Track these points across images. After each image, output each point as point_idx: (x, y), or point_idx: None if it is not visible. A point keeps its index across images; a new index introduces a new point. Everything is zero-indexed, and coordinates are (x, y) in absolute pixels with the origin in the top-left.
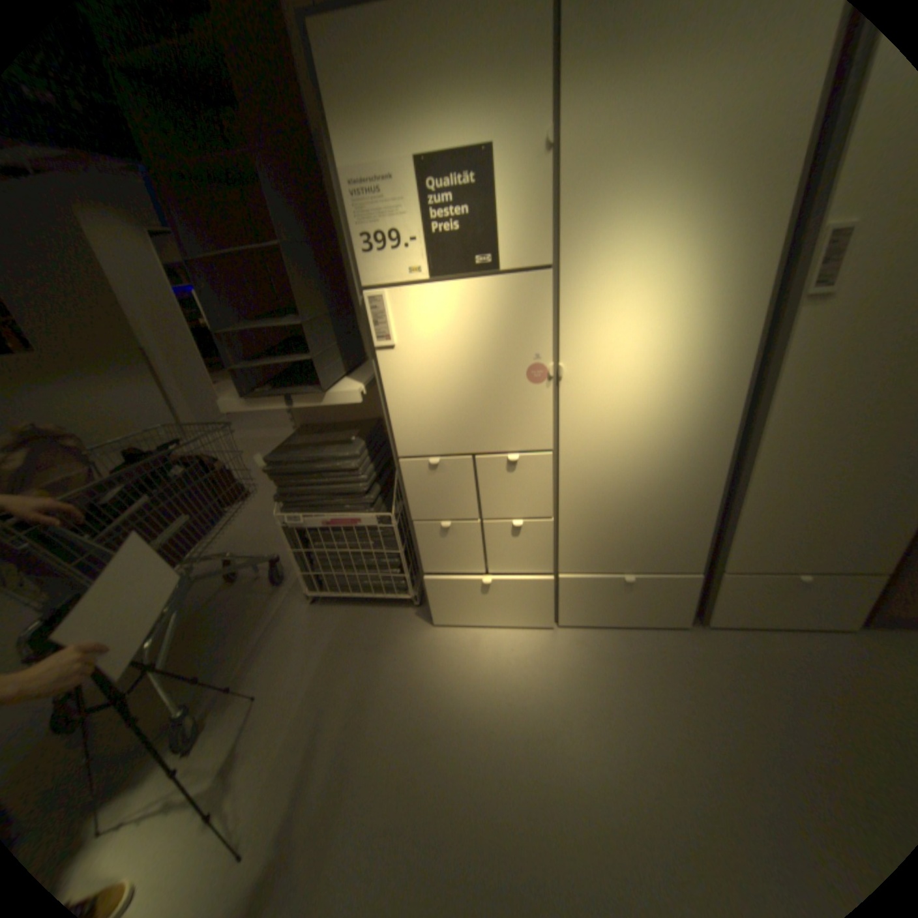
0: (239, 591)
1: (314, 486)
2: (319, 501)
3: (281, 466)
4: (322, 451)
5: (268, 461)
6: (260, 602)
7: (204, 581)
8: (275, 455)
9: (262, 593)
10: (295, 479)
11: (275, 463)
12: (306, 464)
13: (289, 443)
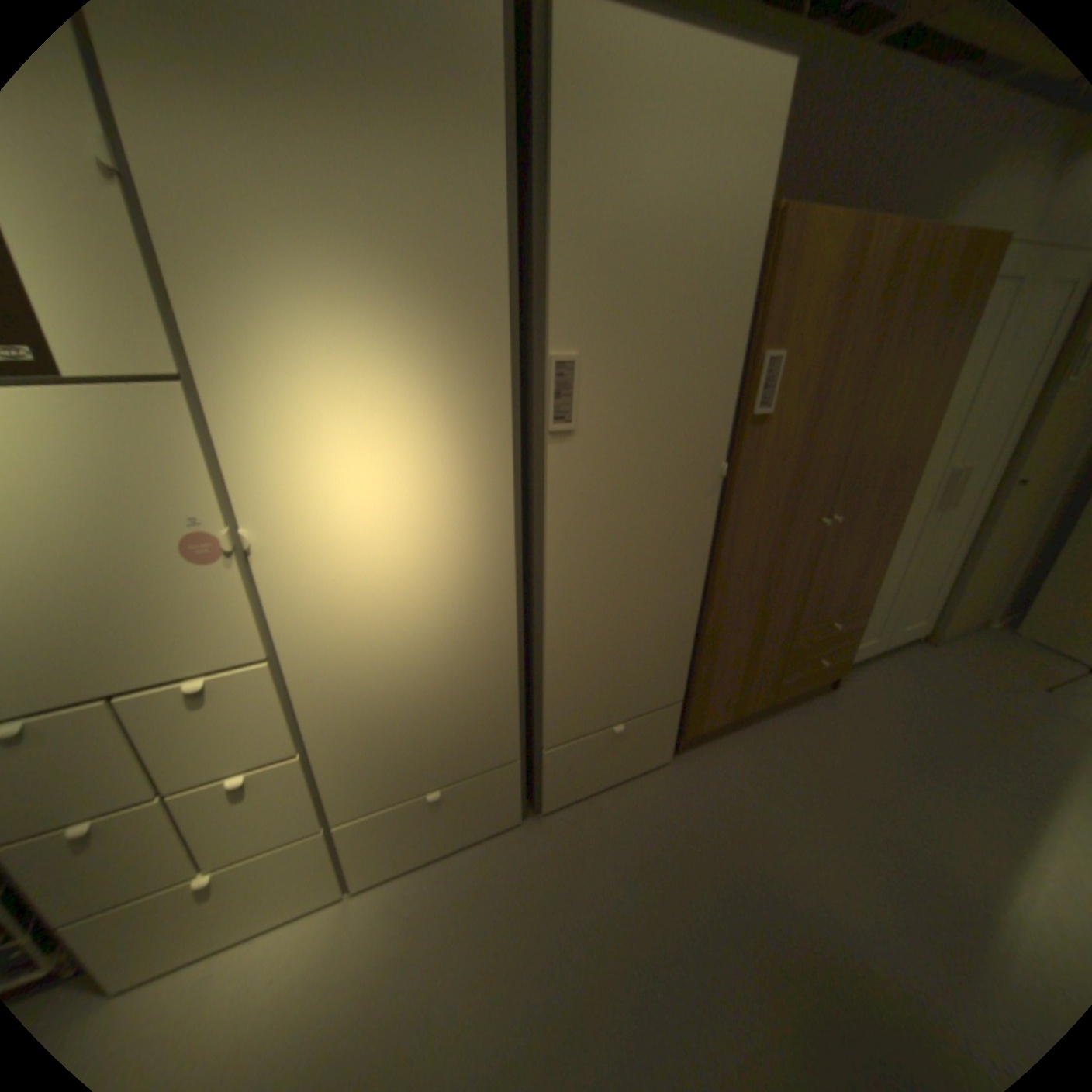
0: None
1: None
2: None
3: None
4: None
5: None
6: None
7: None
8: None
9: None
10: None
11: None
12: None
13: None
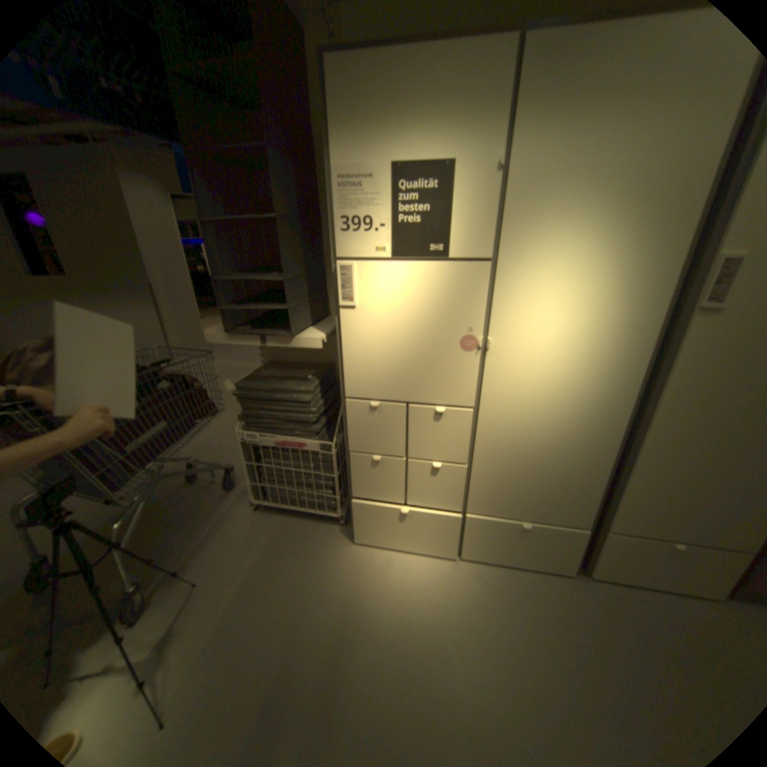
0: (196, 491)
1: (272, 411)
2: (275, 424)
3: (248, 391)
4: (283, 384)
5: (239, 386)
6: (212, 503)
7: (168, 479)
8: (244, 382)
9: (215, 496)
10: (257, 404)
11: (243, 389)
12: (269, 393)
13: (257, 374)
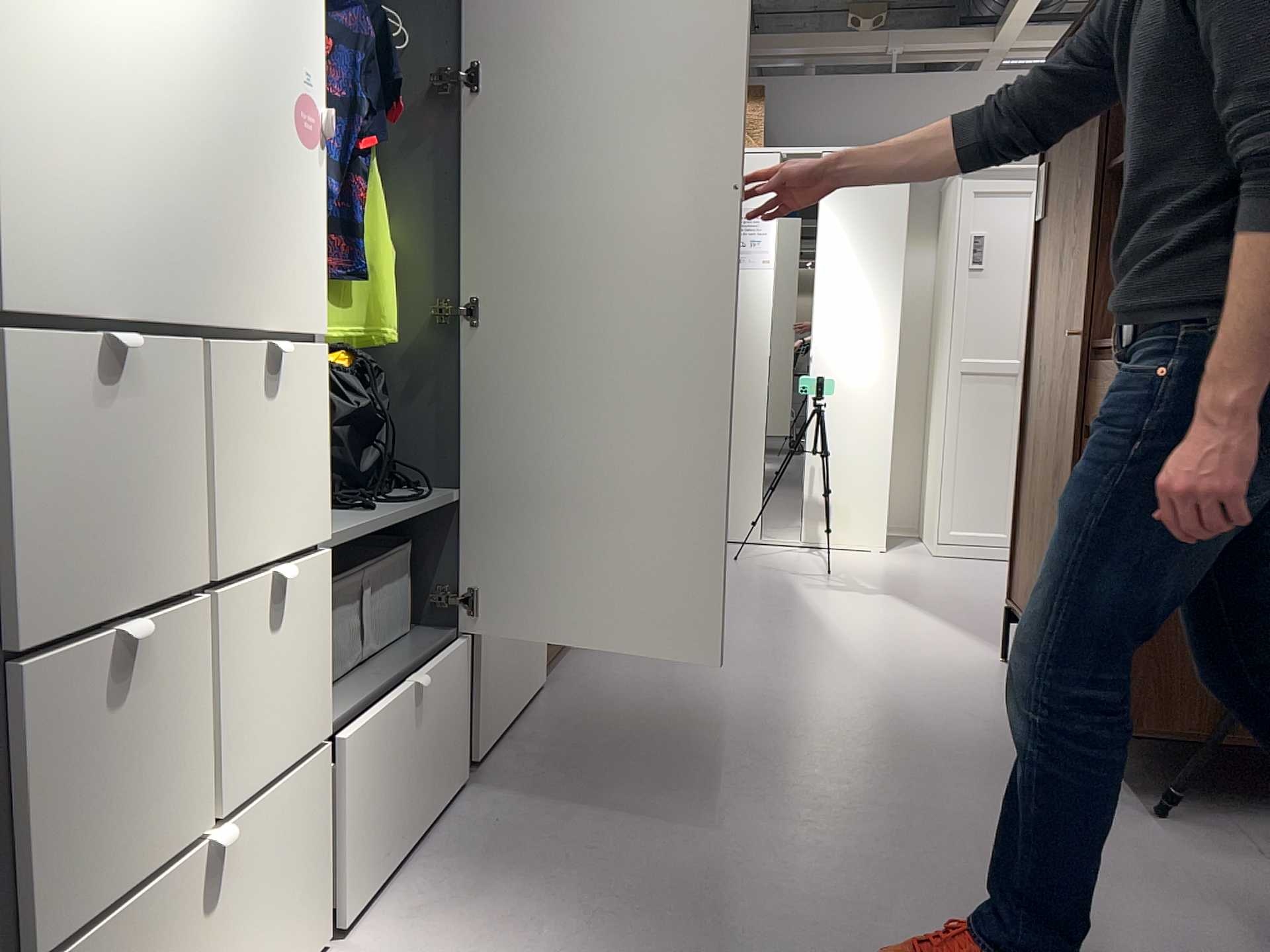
0: None
1: None
2: None
3: None
4: None
5: None
6: None
7: None
8: None
9: None
10: None
11: None
12: None
13: None
